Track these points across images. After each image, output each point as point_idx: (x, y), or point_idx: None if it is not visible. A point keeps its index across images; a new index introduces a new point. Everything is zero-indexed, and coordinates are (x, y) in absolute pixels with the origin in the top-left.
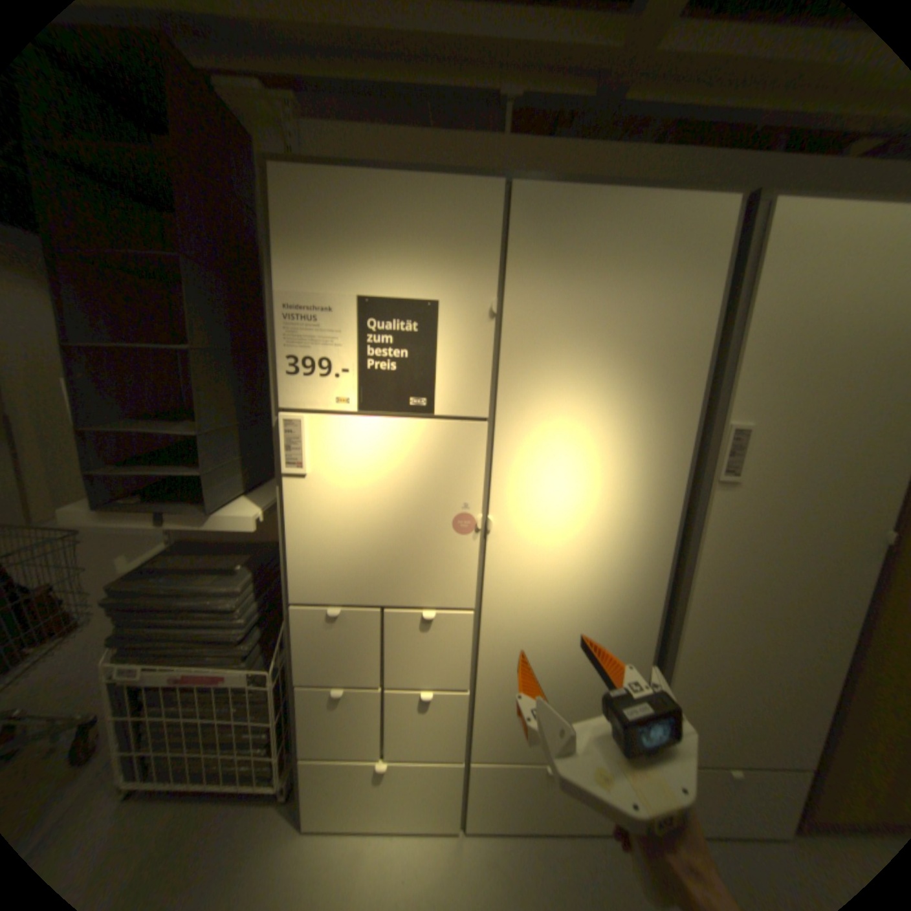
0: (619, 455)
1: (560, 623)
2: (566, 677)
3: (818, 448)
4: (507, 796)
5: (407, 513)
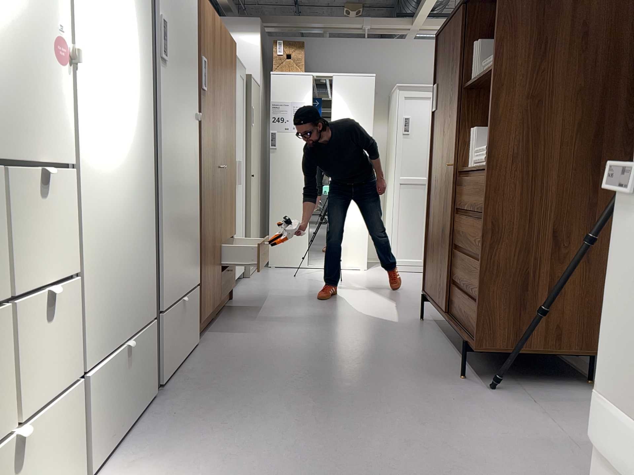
0: (127, 15)
1: (116, 180)
2: (123, 239)
3: (179, 47)
4: (107, 400)
5: (10, 15)
